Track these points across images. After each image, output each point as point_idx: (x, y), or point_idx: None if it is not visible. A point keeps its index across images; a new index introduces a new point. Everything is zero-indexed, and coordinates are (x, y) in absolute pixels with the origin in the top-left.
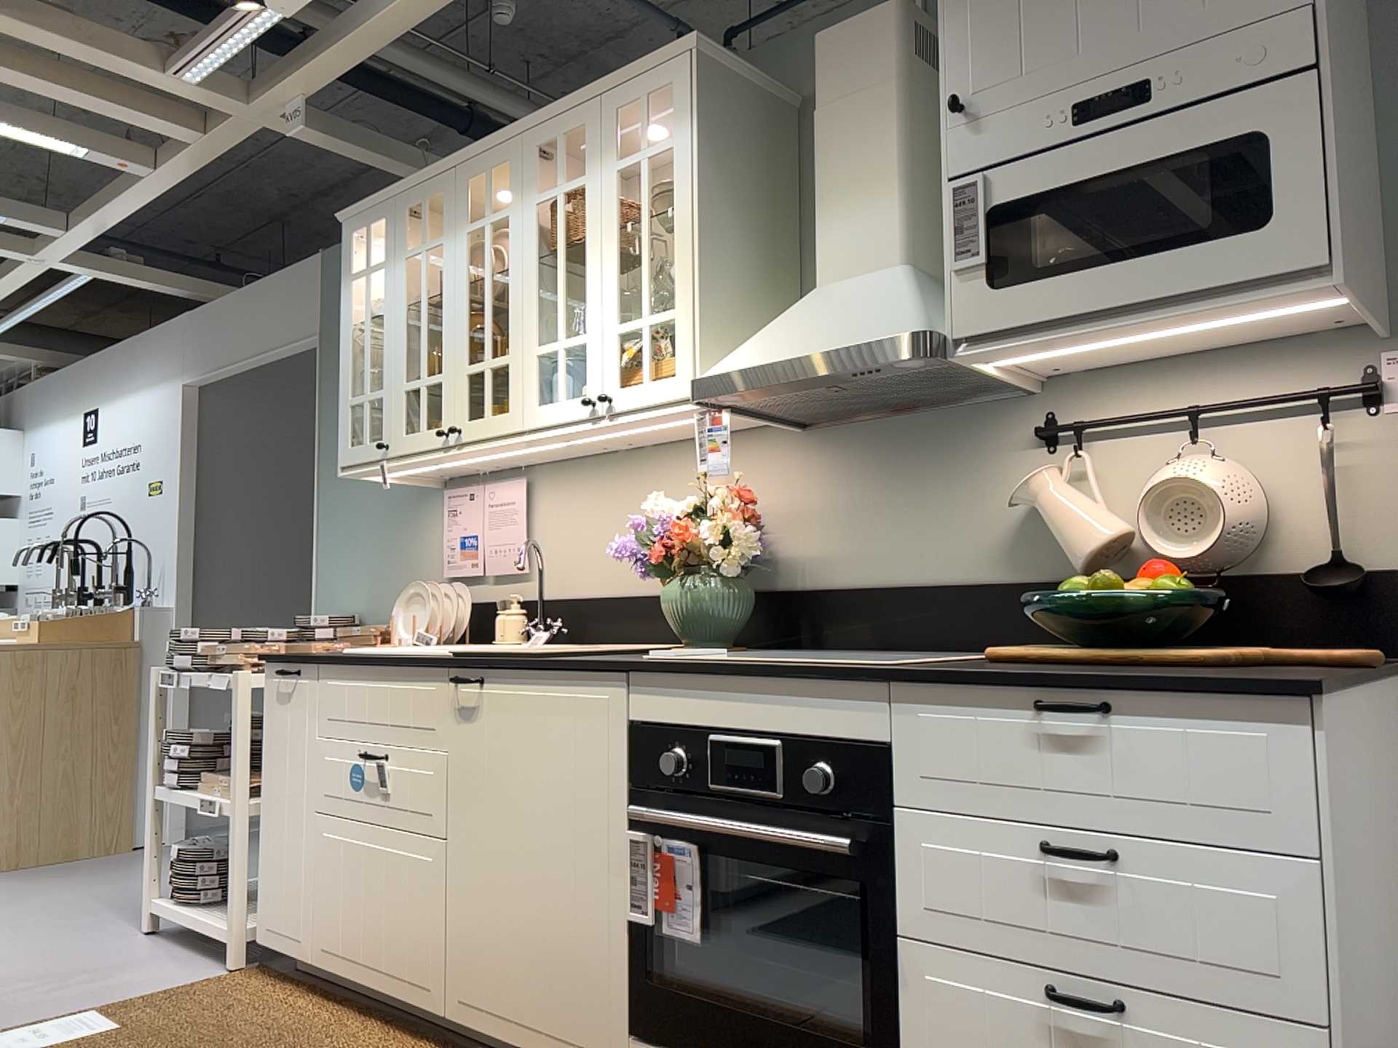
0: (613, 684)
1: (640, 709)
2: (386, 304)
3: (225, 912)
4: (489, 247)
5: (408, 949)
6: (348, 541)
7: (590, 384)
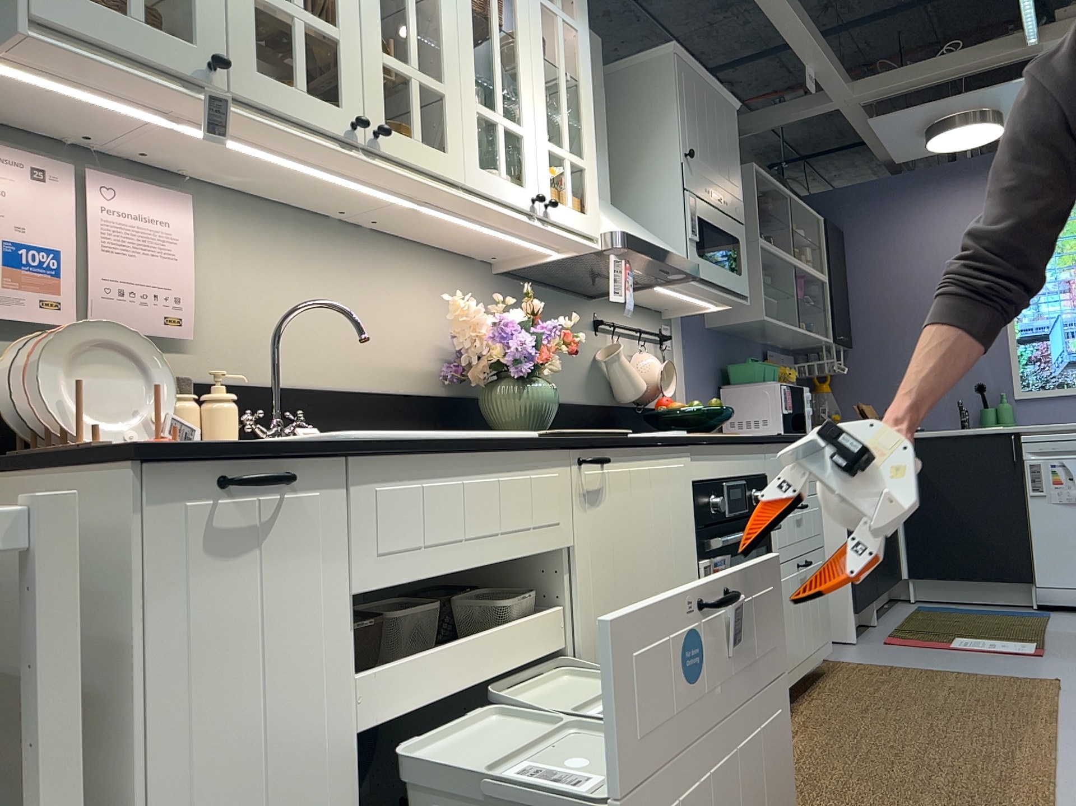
0: (687, 453)
1: (698, 471)
2: None
3: None
4: None
5: None
6: None
7: (531, 182)
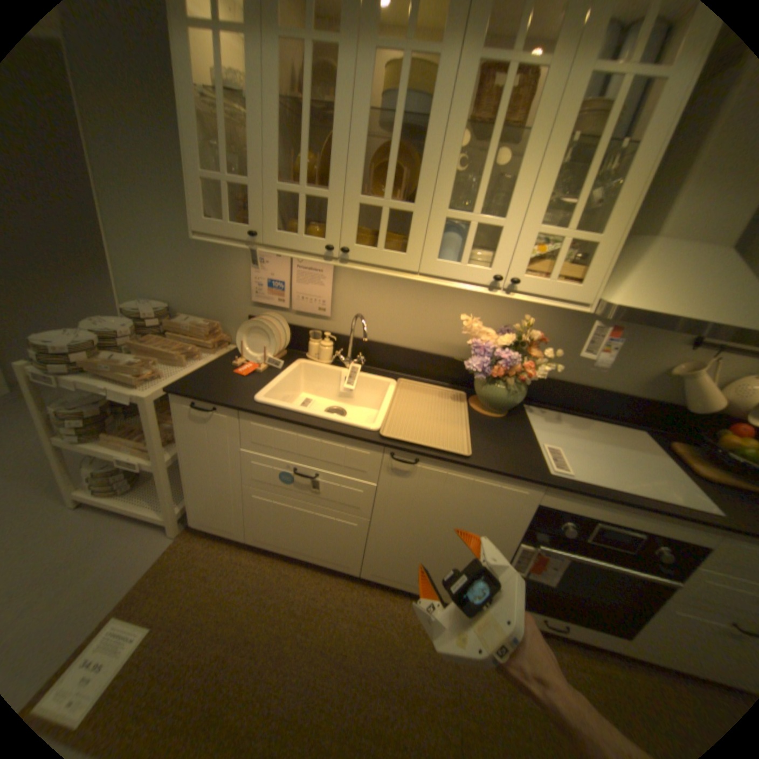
0: (536, 488)
1: (551, 502)
2: (247, 82)
3: (137, 495)
4: (406, 80)
5: (333, 552)
6: (144, 248)
7: (499, 264)
